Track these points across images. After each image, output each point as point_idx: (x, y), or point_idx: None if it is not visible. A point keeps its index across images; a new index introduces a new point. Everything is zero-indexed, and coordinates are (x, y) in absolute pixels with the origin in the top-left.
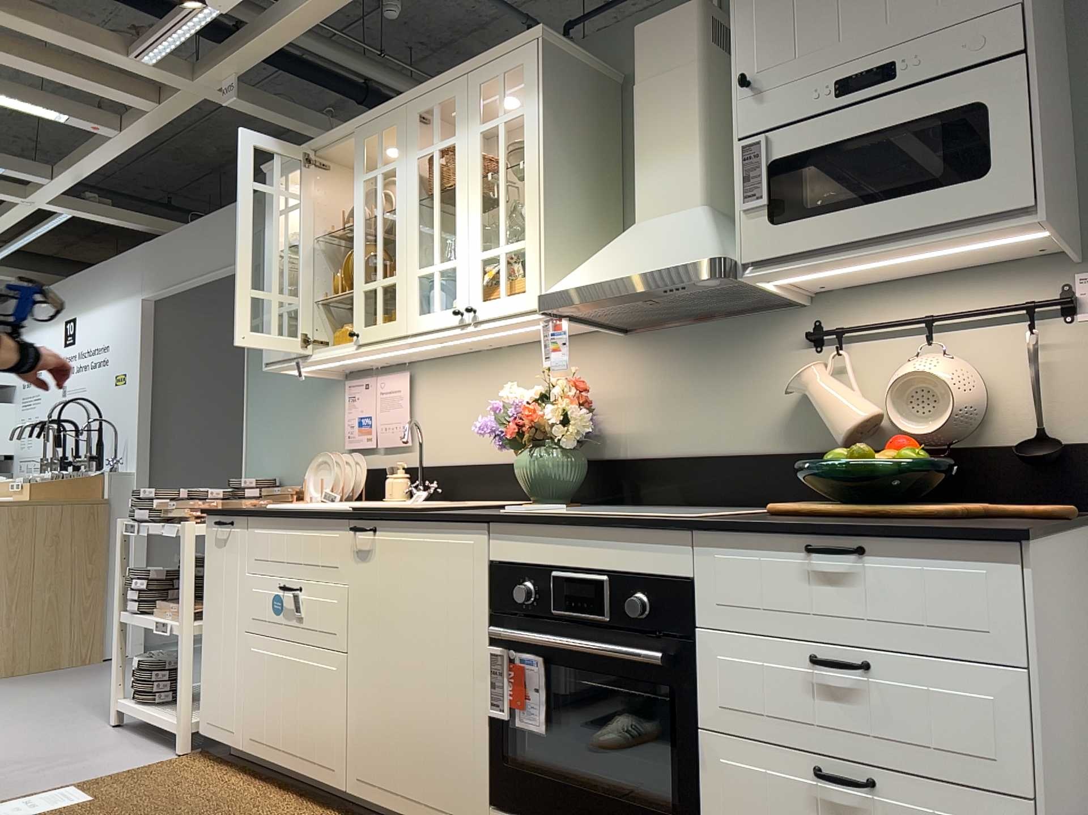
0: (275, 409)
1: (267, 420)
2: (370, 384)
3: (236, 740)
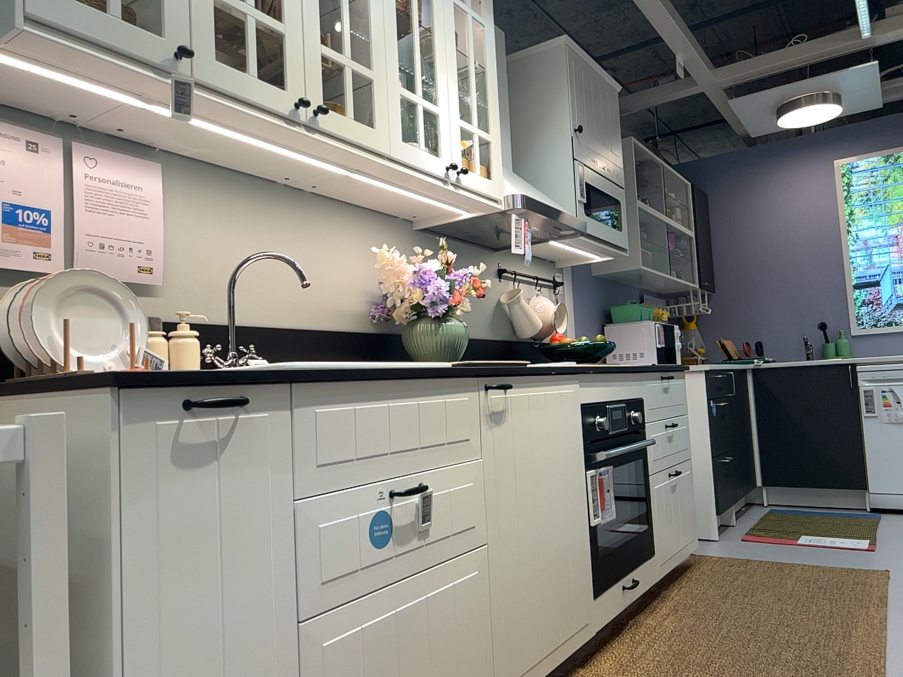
0: None
1: None
2: (47, 148)
3: None
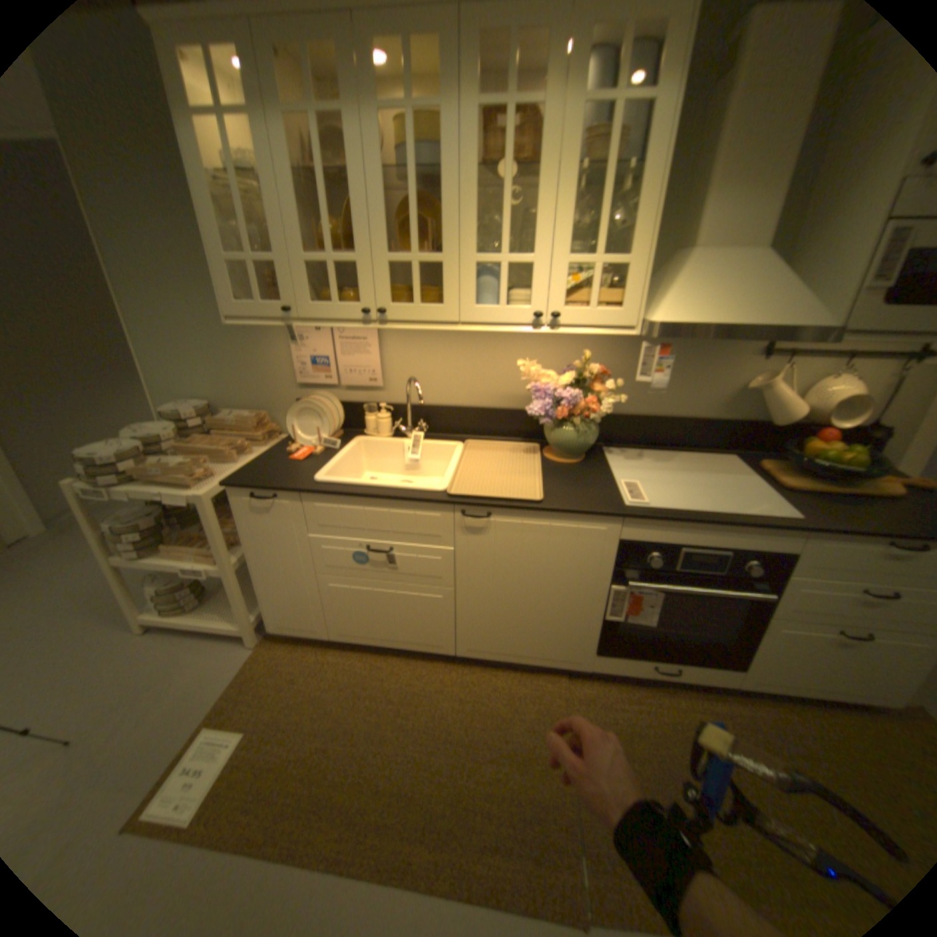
0: (178, 335)
1: (168, 345)
2: (324, 328)
3: (321, 636)
